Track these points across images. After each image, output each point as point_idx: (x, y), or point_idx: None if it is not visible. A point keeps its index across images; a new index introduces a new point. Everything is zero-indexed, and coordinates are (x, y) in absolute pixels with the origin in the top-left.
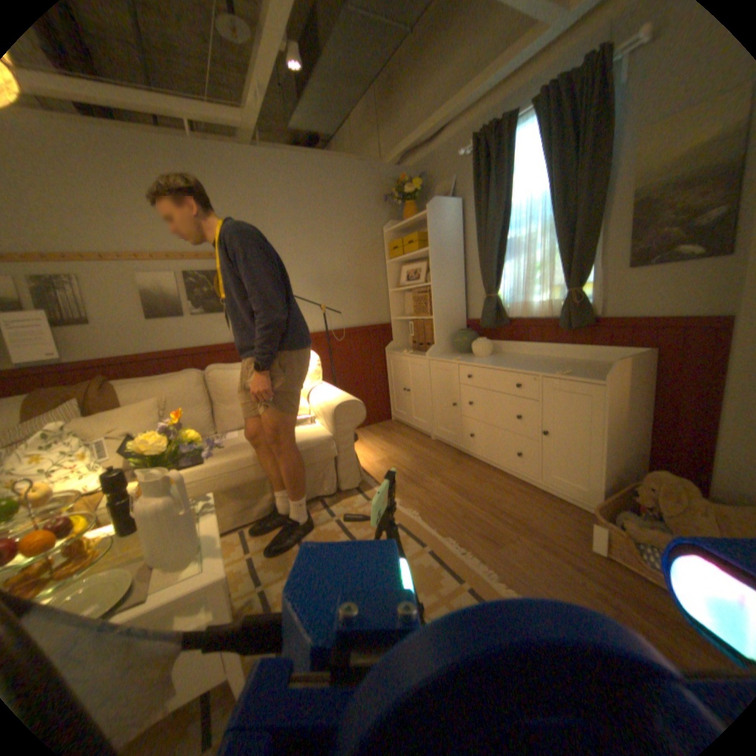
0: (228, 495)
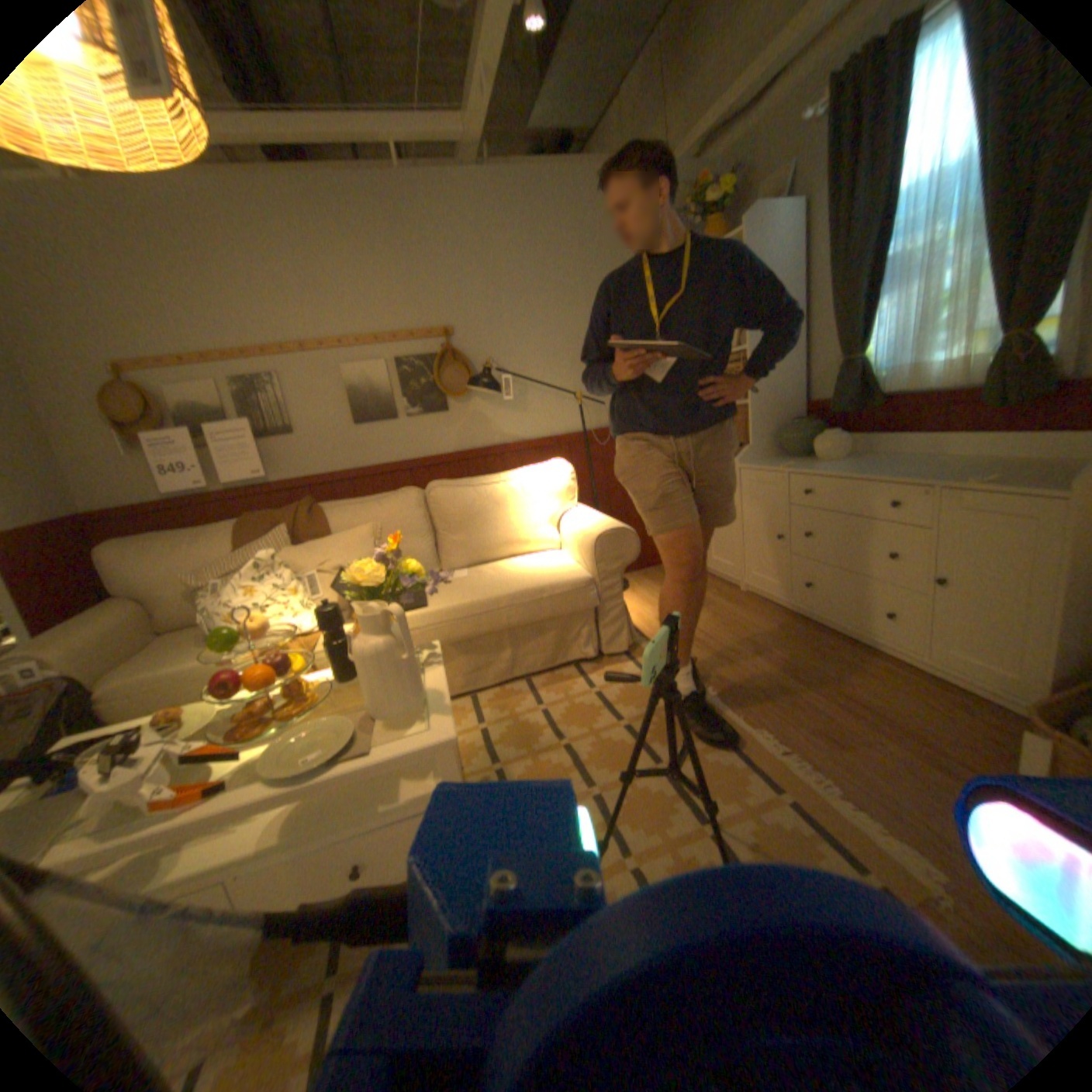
0: (458, 648)
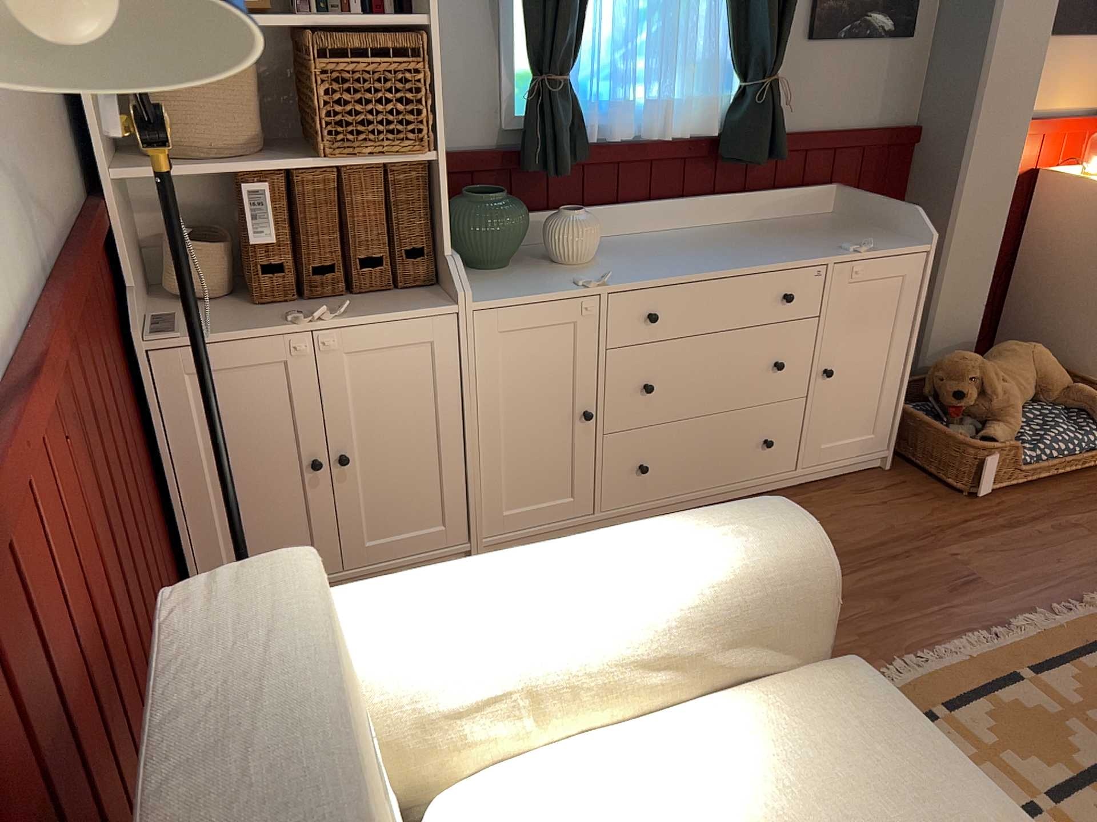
0: None
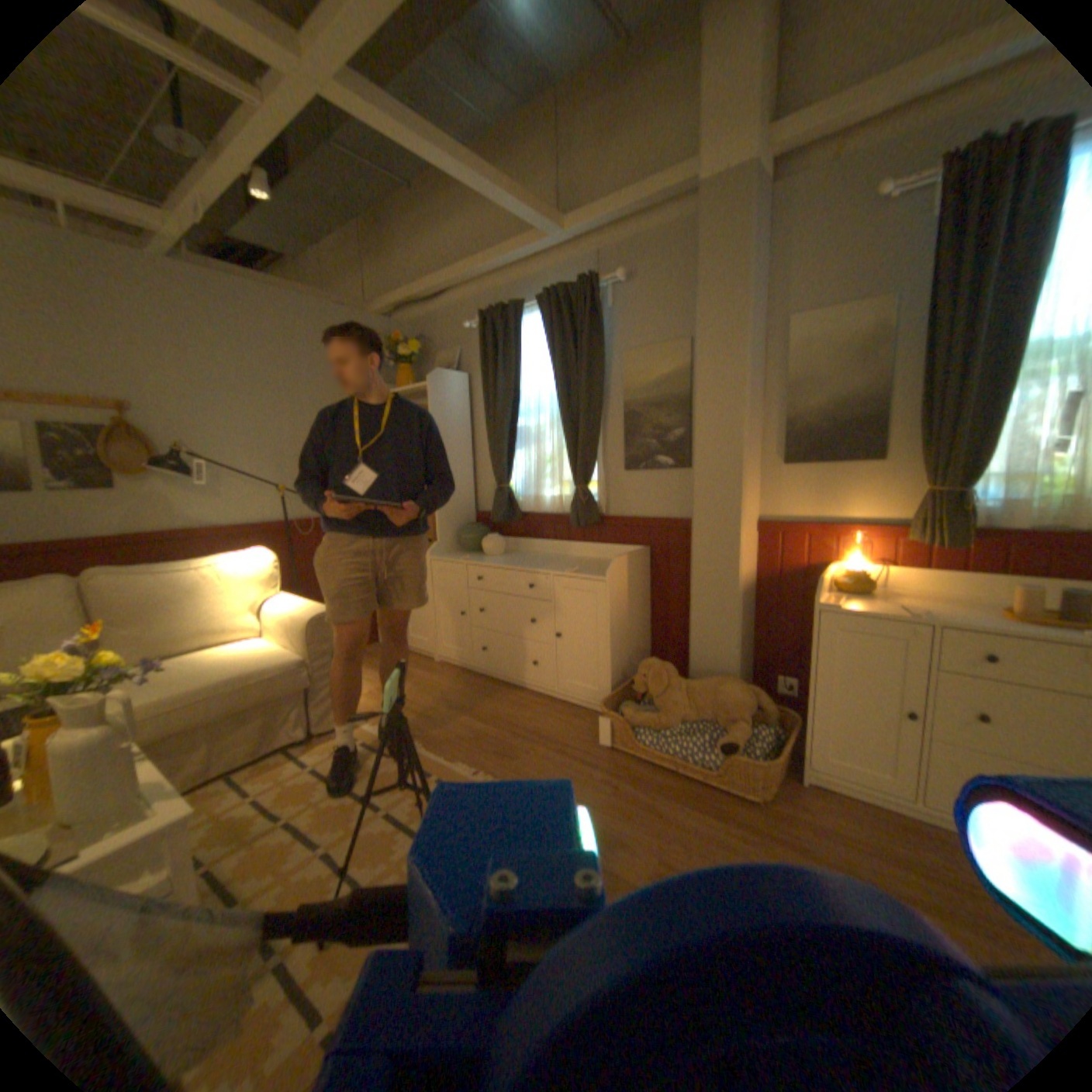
0: None
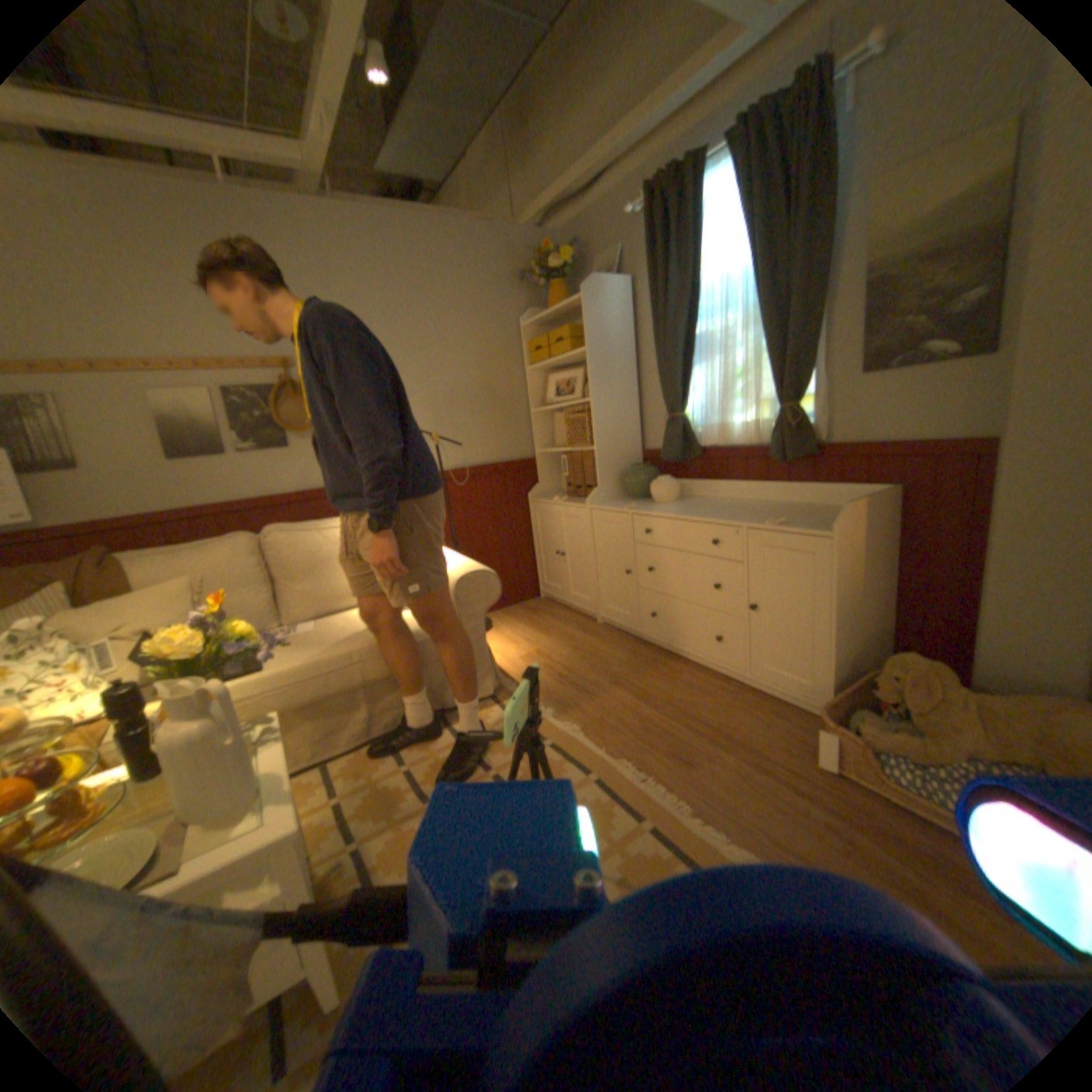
0: (302, 715)
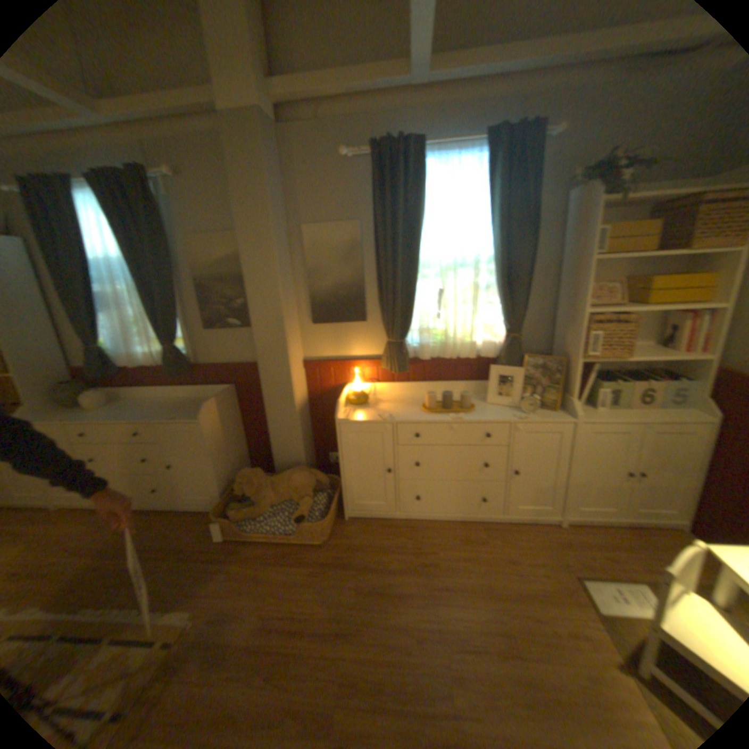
0: None
